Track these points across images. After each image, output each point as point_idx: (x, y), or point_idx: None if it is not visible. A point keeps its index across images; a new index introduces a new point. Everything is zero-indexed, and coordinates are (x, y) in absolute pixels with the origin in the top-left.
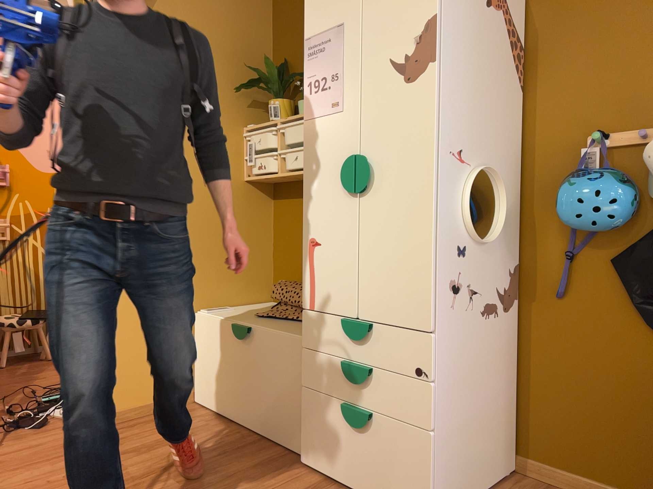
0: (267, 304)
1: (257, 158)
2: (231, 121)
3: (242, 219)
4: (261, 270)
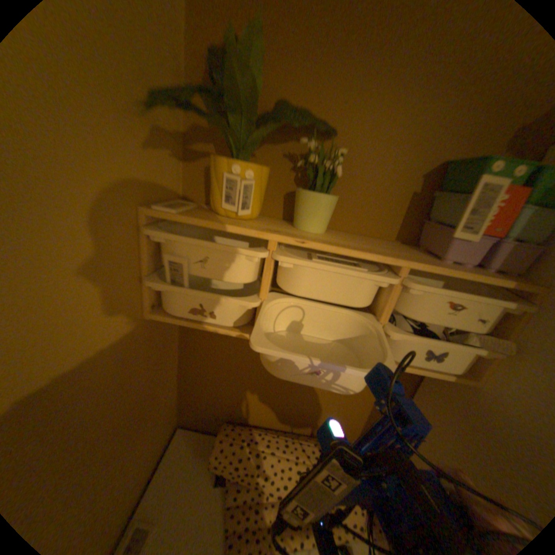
0: (186, 449)
1: (195, 289)
2: (117, 197)
3: (148, 380)
4: (171, 407)
